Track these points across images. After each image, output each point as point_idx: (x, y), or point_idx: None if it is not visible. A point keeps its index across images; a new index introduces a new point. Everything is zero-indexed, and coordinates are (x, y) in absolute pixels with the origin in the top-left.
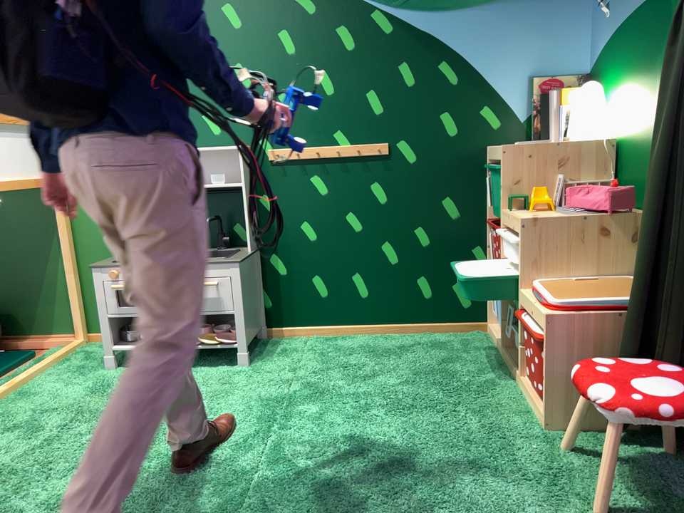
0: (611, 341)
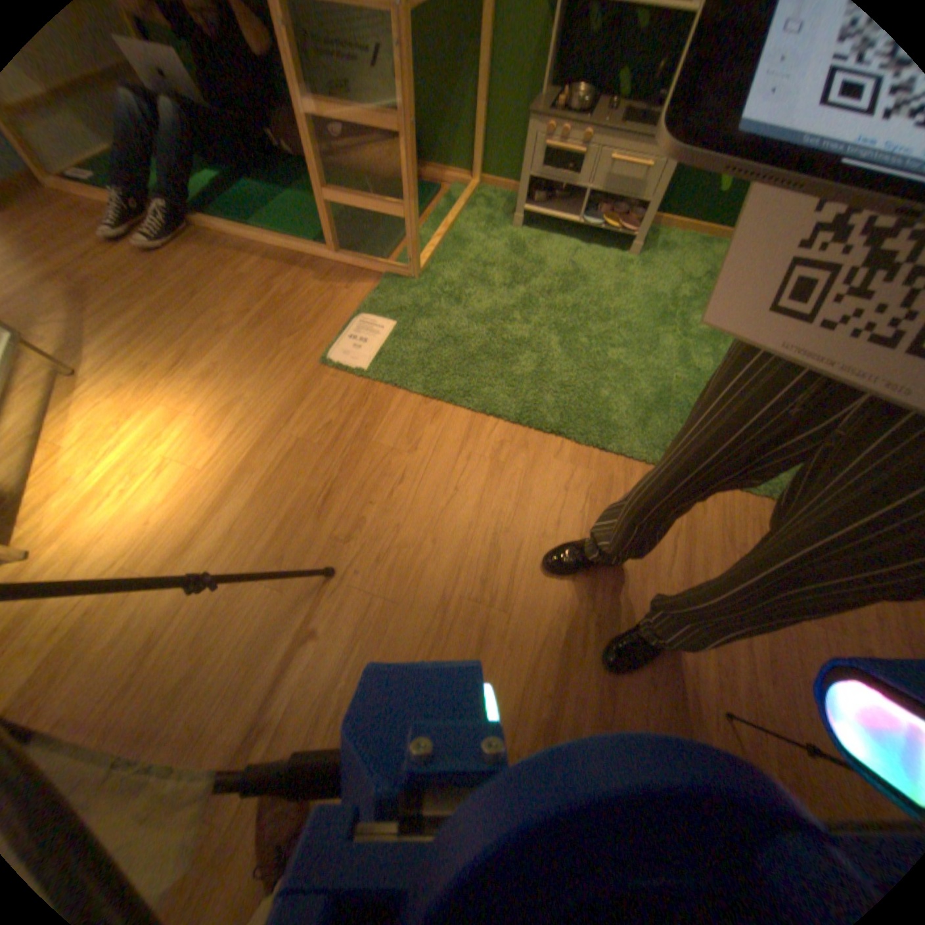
0: None
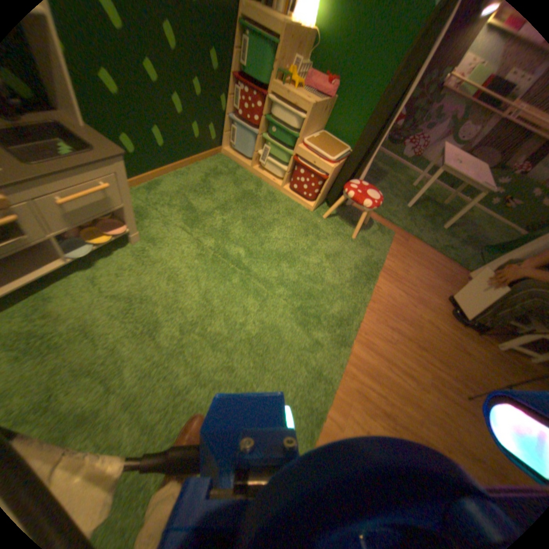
0: (336, 170)
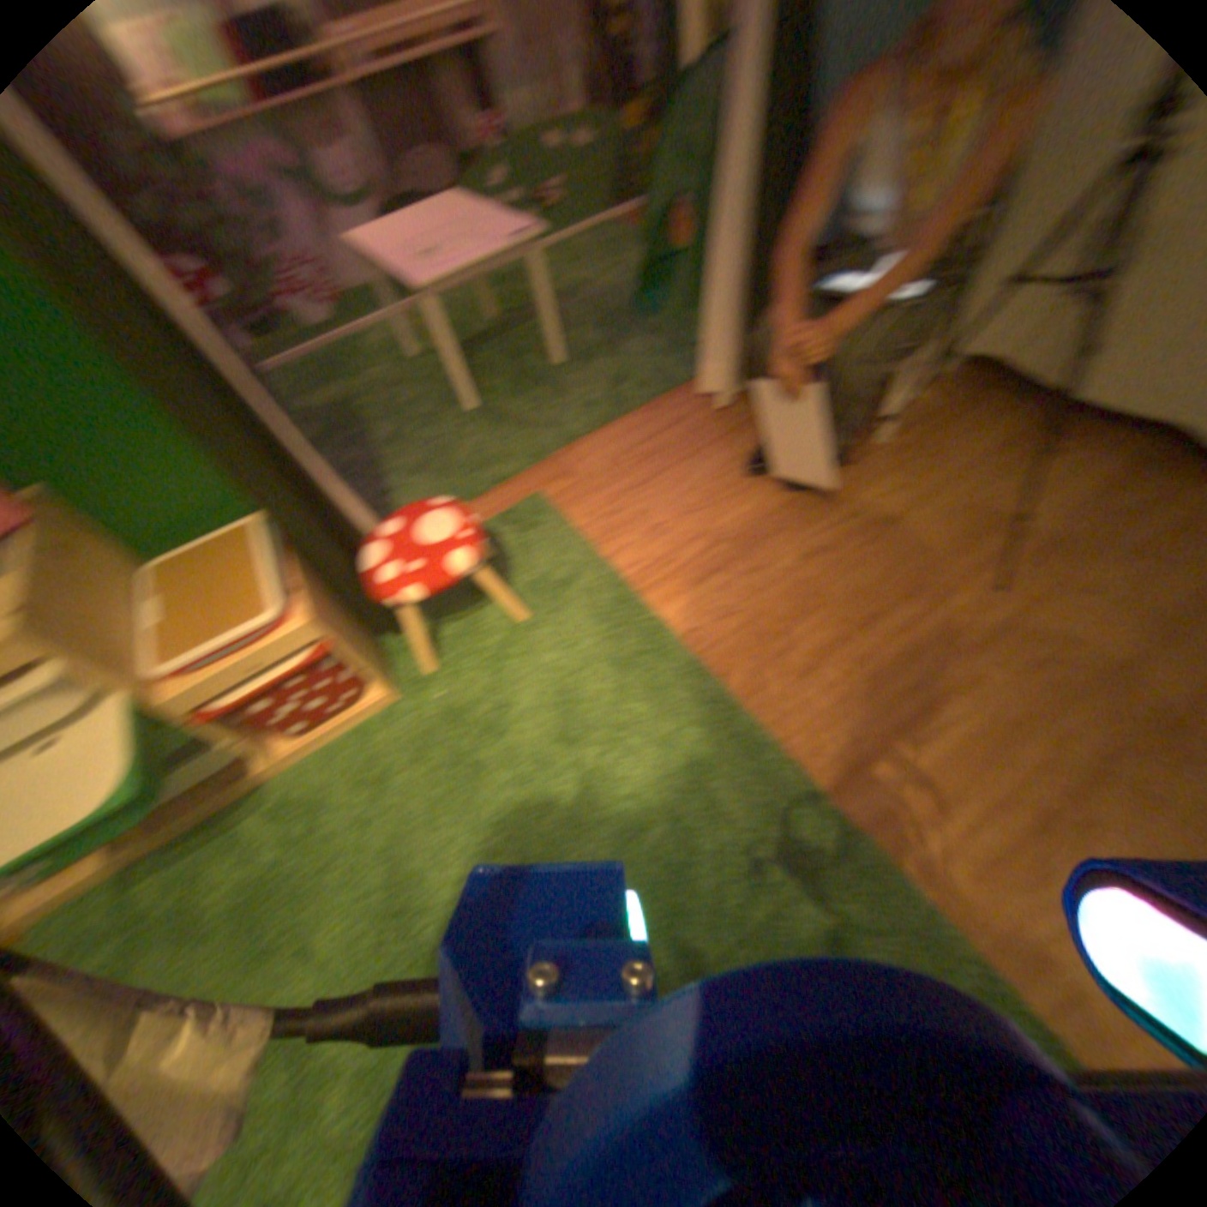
0: (312, 585)
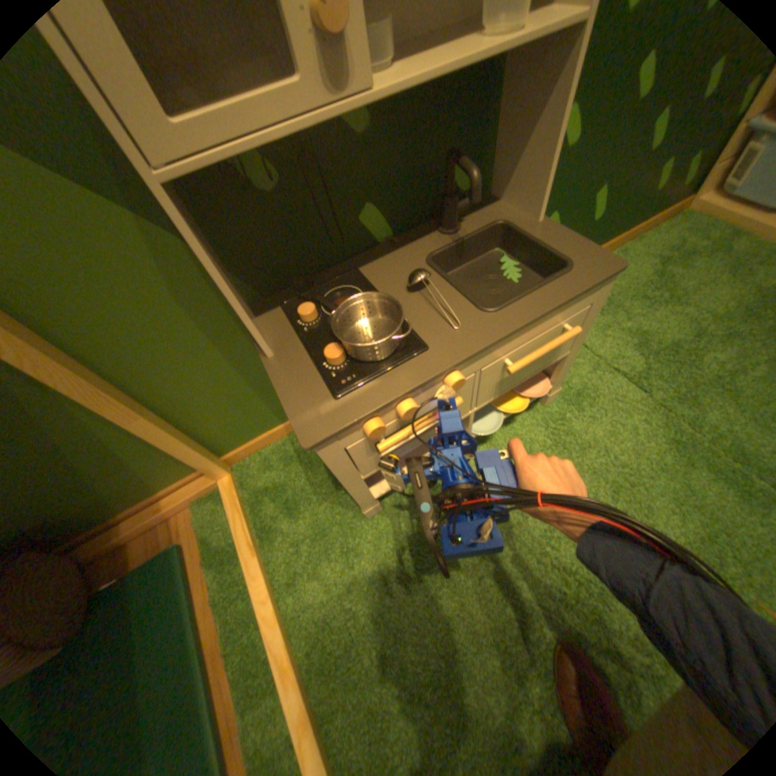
0: None
